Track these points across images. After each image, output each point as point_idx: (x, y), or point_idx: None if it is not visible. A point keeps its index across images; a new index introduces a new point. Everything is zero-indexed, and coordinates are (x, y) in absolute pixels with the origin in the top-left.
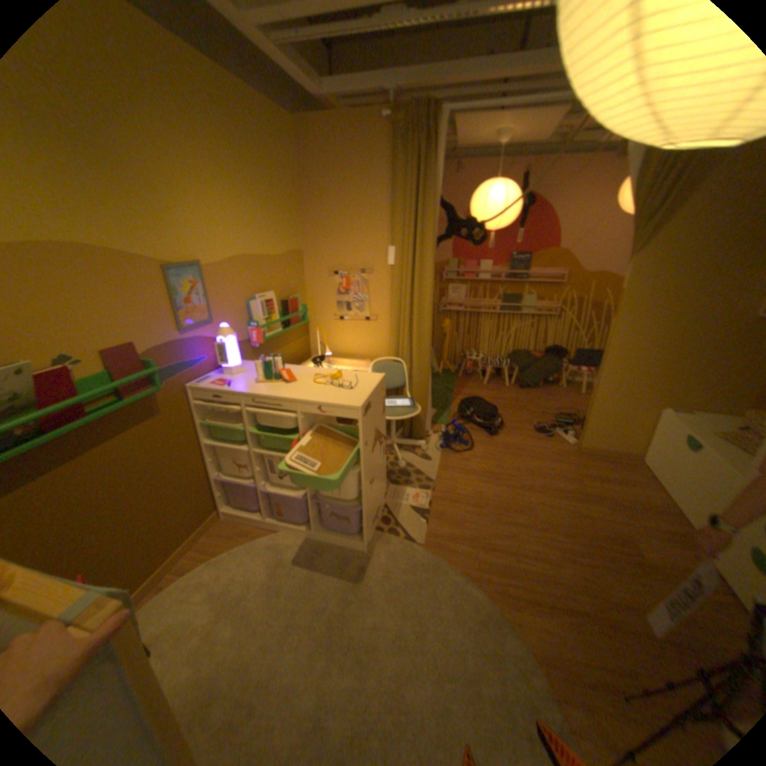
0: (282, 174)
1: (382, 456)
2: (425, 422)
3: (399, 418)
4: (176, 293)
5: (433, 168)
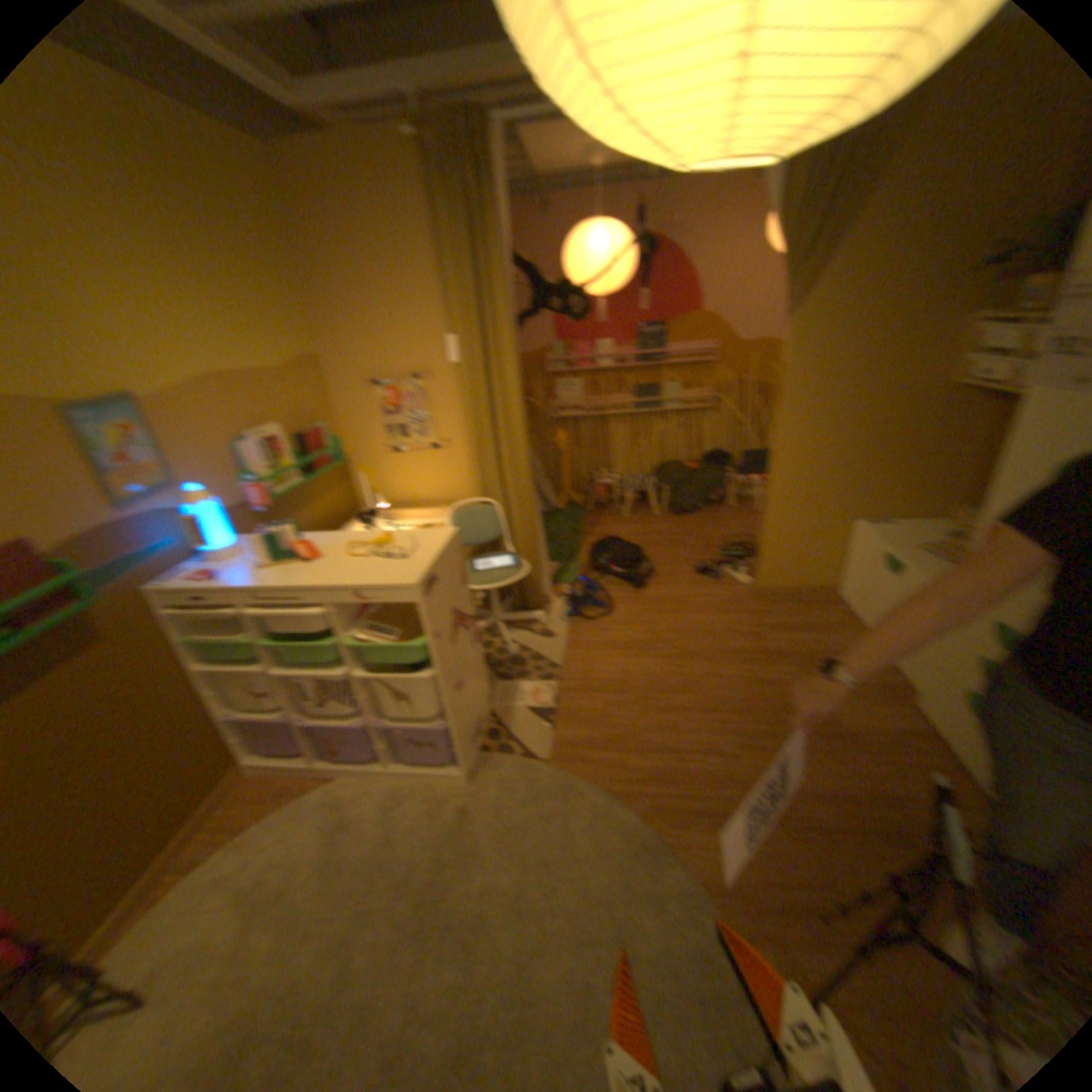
0: (269, 240)
1: (476, 646)
2: (544, 584)
3: (502, 586)
4: (105, 449)
5: (495, 212)
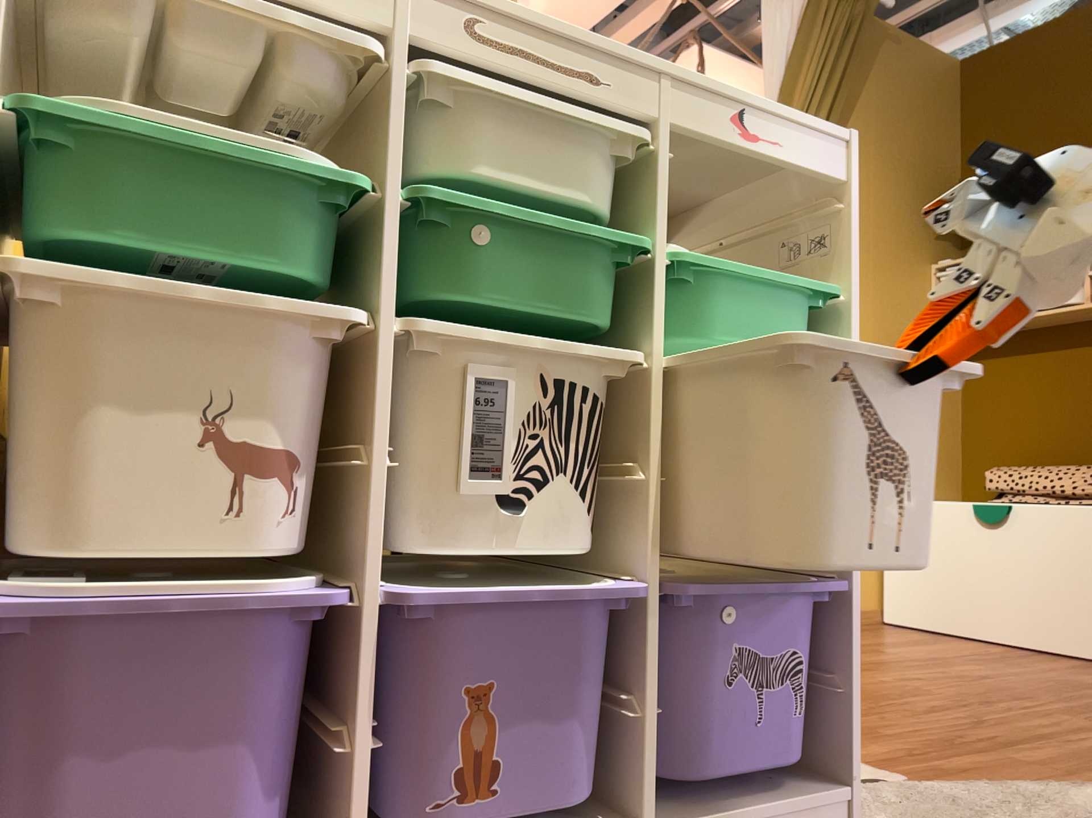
0: None
1: None
2: None
3: None
4: None
5: None
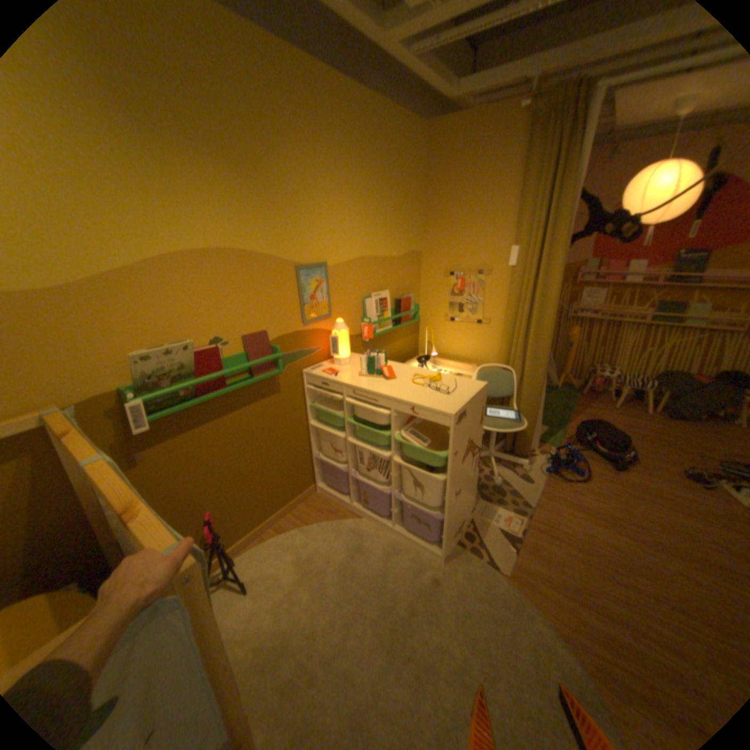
0: (411, 178)
1: (474, 468)
2: (532, 439)
3: (501, 431)
4: (304, 290)
5: (576, 155)
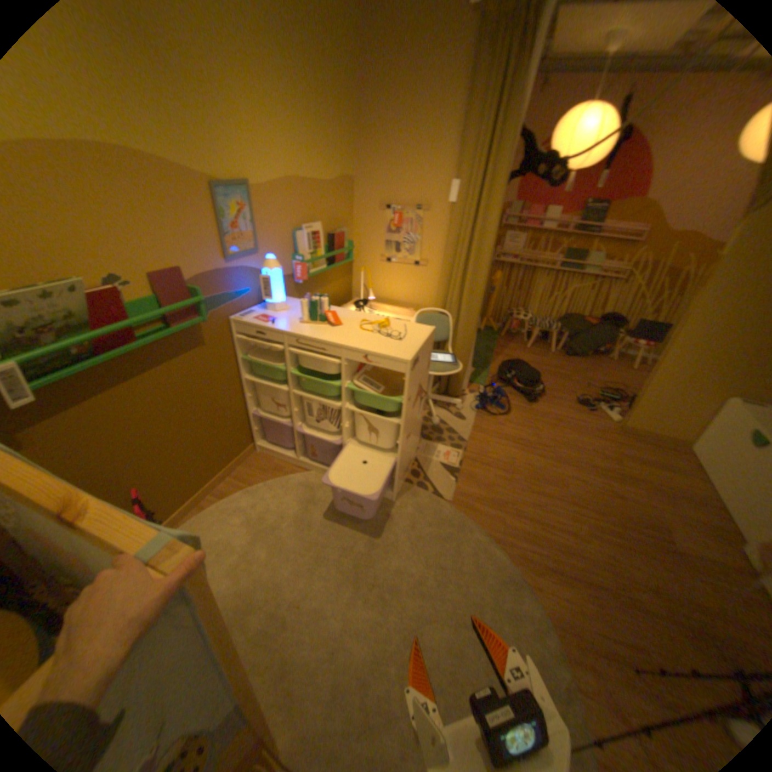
0: (341, 78)
1: (420, 412)
2: (463, 380)
3: (439, 374)
4: (222, 216)
5: (522, 81)
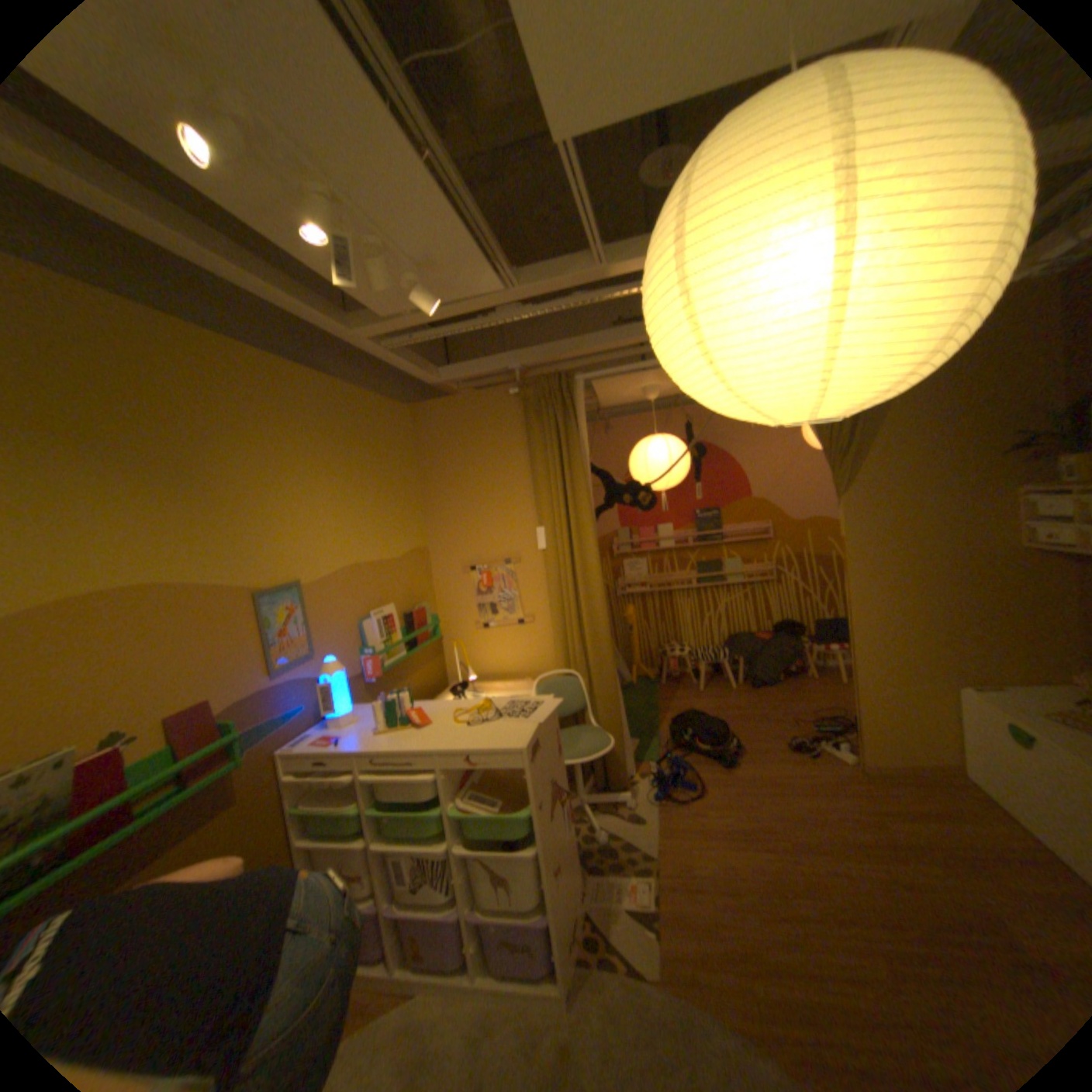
0: (400, 465)
1: (568, 825)
2: (626, 761)
3: (586, 760)
4: (269, 625)
5: (576, 436)
